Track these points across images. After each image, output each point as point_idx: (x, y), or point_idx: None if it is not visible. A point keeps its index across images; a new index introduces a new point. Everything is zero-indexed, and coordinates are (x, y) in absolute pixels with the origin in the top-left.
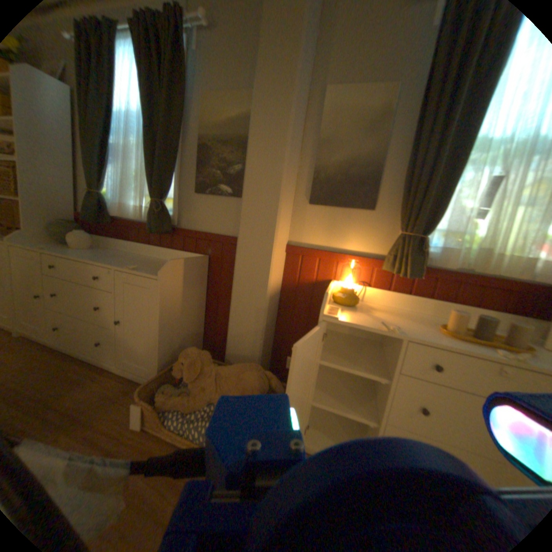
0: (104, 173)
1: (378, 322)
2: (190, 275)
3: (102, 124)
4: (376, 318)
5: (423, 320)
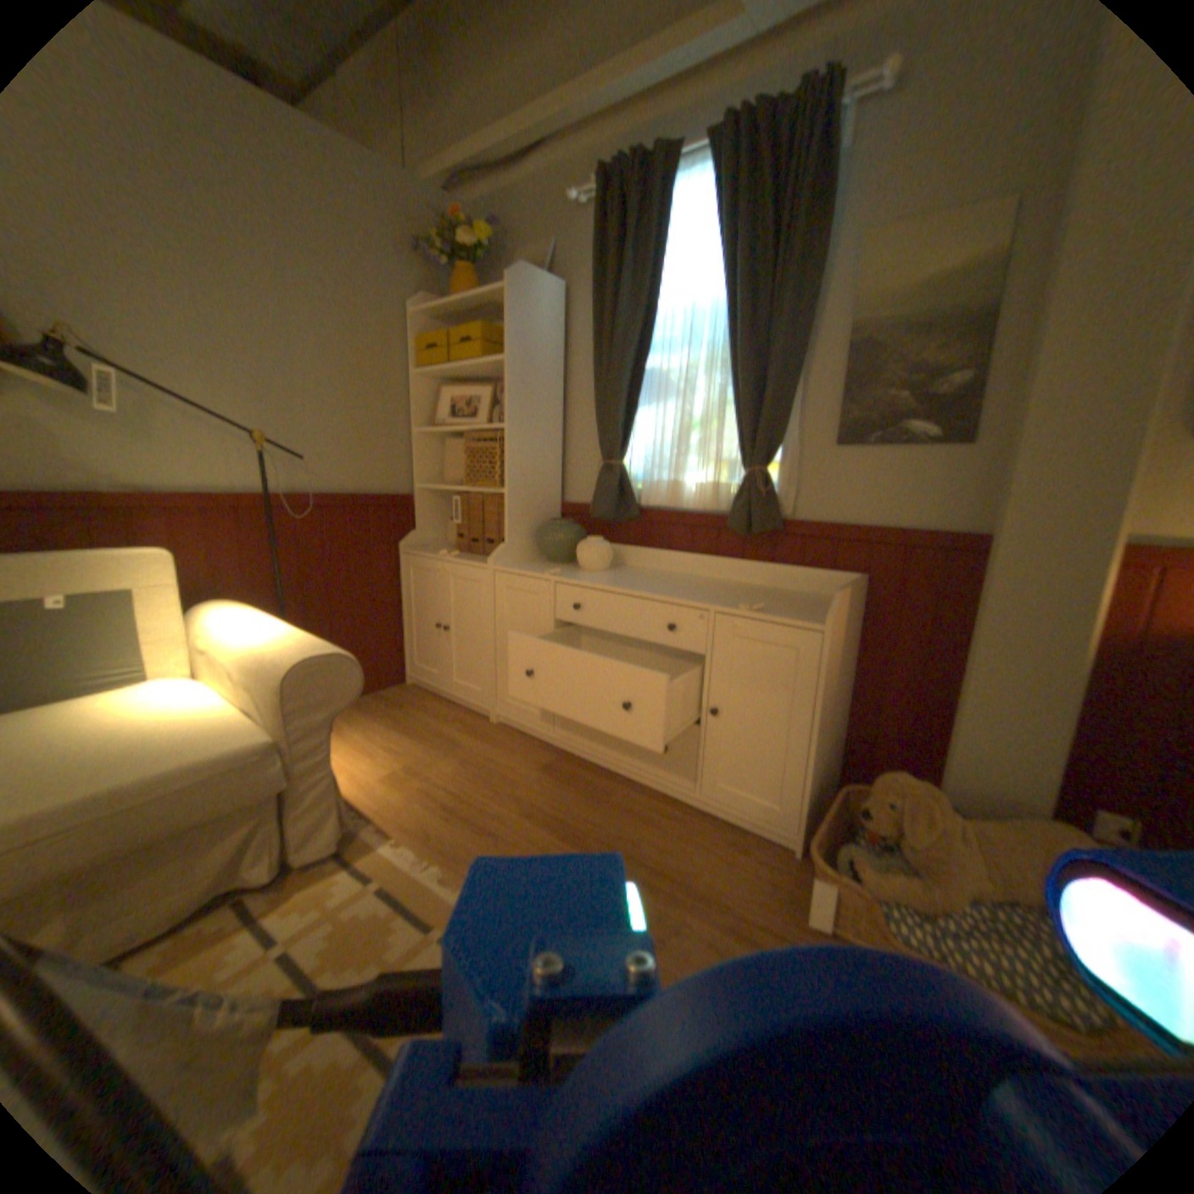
0: (634, 425)
1: None
2: (850, 617)
3: (638, 335)
4: None
5: None
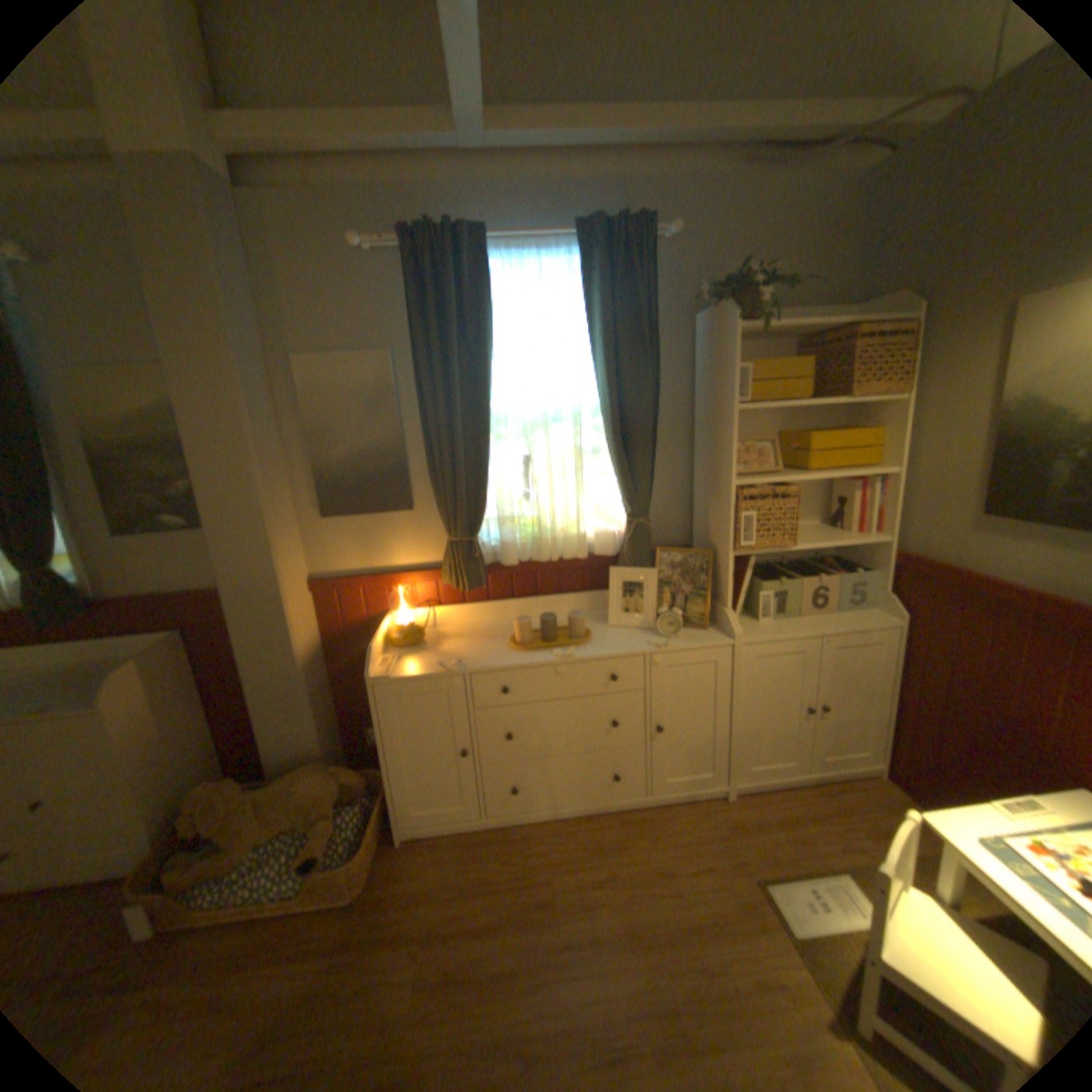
0: None
1: (440, 660)
2: (153, 678)
3: None
4: (441, 654)
5: (501, 631)
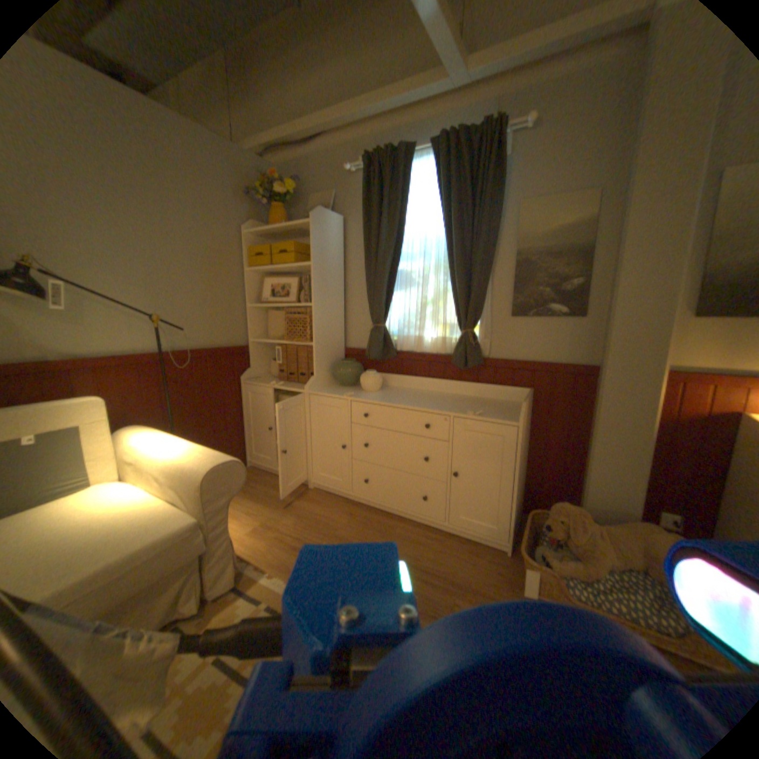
0: (392, 303)
1: None
2: (527, 414)
3: (392, 251)
4: None
5: None
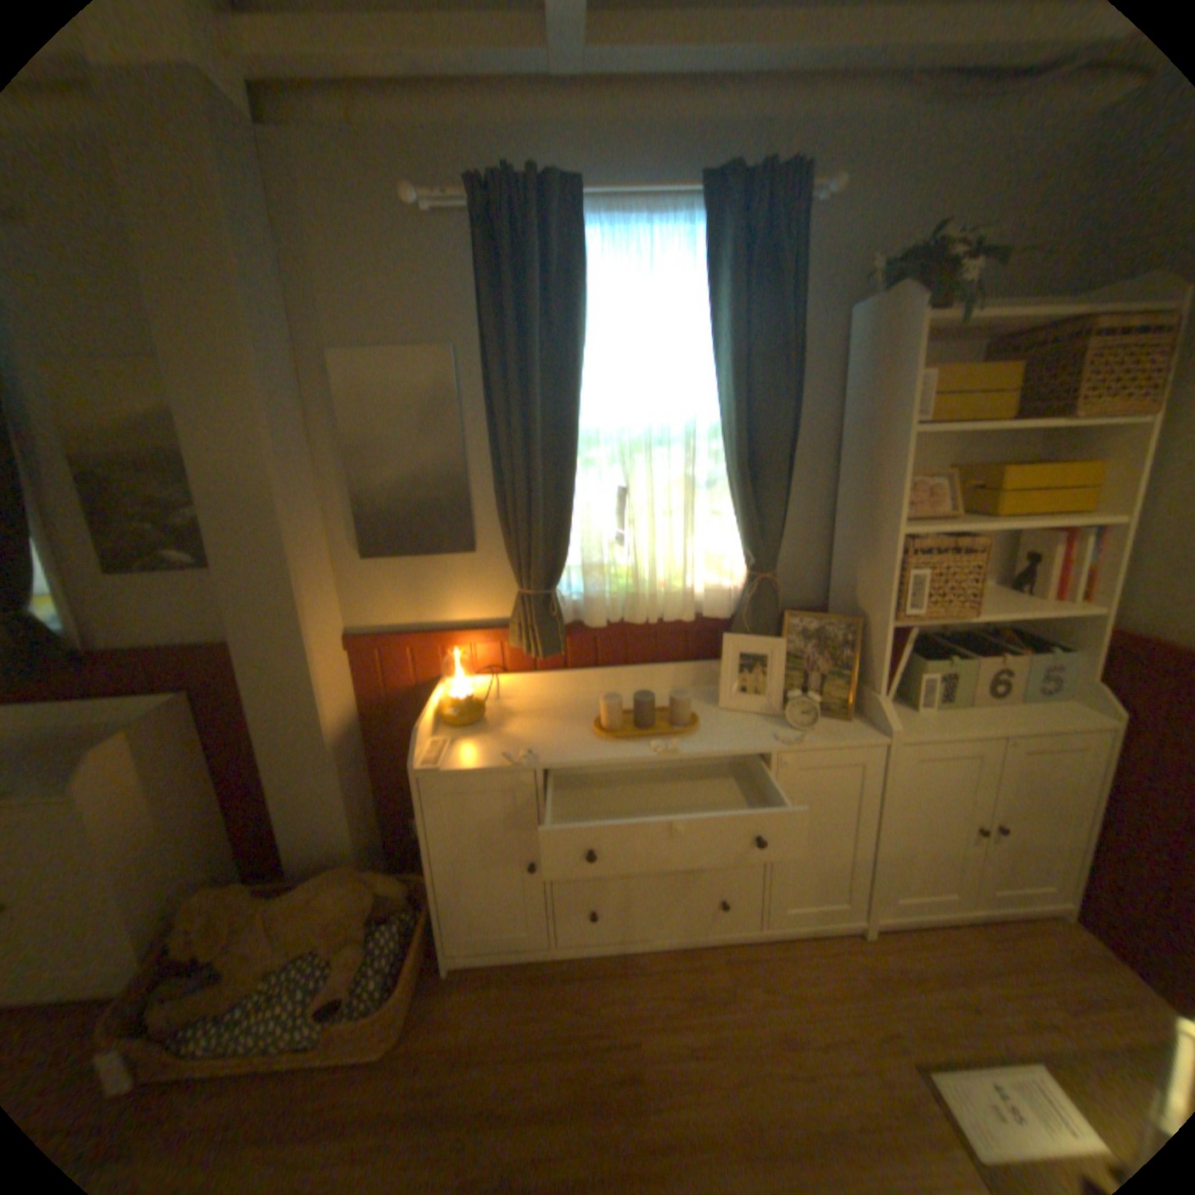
0: None
1: (504, 746)
2: (149, 752)
3: None
4: (506, 738)
5: (582, 709)
